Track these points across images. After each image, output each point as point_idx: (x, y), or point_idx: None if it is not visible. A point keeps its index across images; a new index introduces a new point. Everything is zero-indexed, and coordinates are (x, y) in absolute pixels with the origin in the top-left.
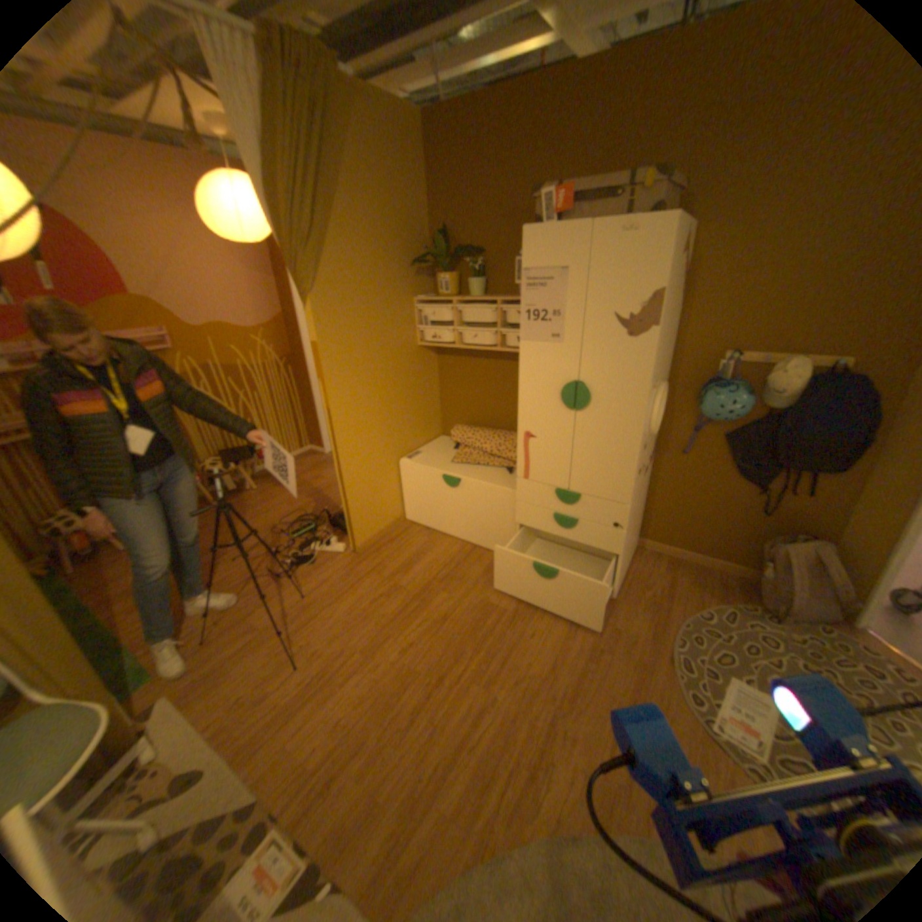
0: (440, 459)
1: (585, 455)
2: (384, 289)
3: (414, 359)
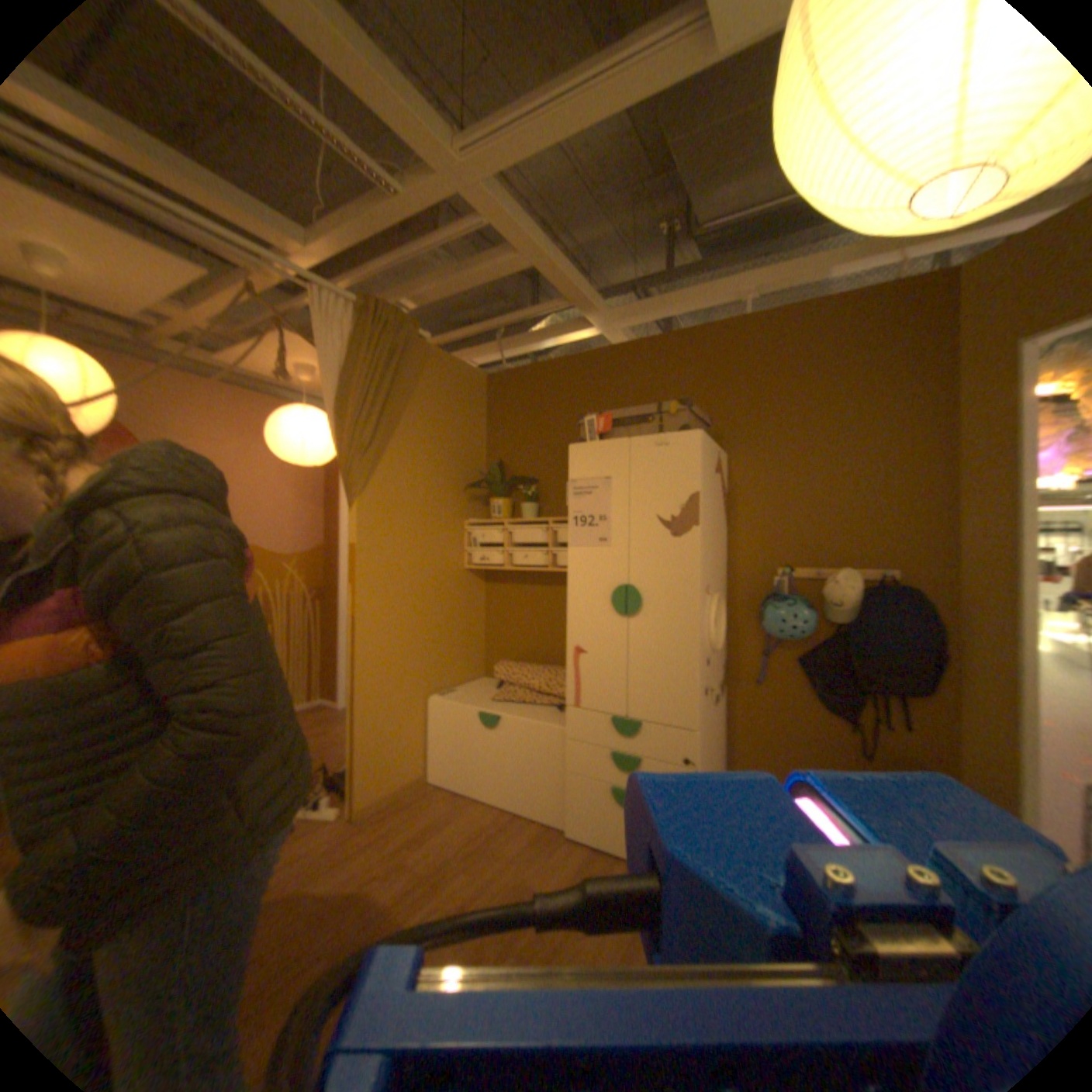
0: (477, 696)
1: (641, 668)
2: (435, 505)
3: (458, 580)
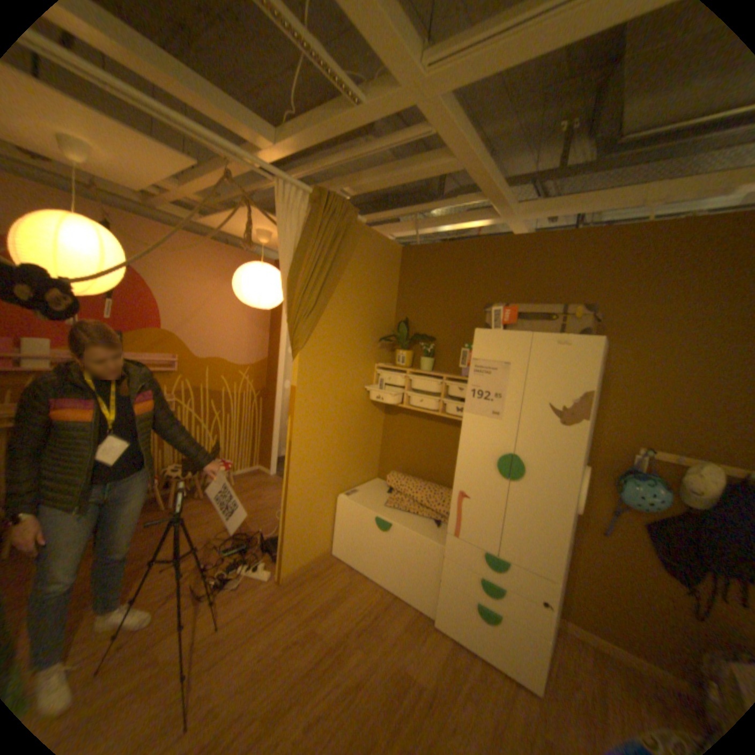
0: (375, 500)
1: (518, 524)
2: (356, 355)
3: (368, 410)
